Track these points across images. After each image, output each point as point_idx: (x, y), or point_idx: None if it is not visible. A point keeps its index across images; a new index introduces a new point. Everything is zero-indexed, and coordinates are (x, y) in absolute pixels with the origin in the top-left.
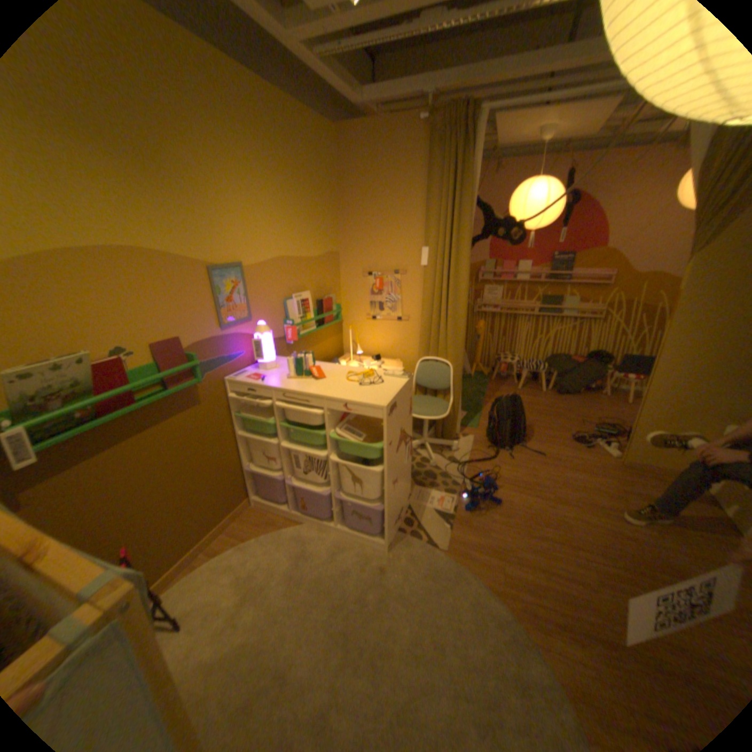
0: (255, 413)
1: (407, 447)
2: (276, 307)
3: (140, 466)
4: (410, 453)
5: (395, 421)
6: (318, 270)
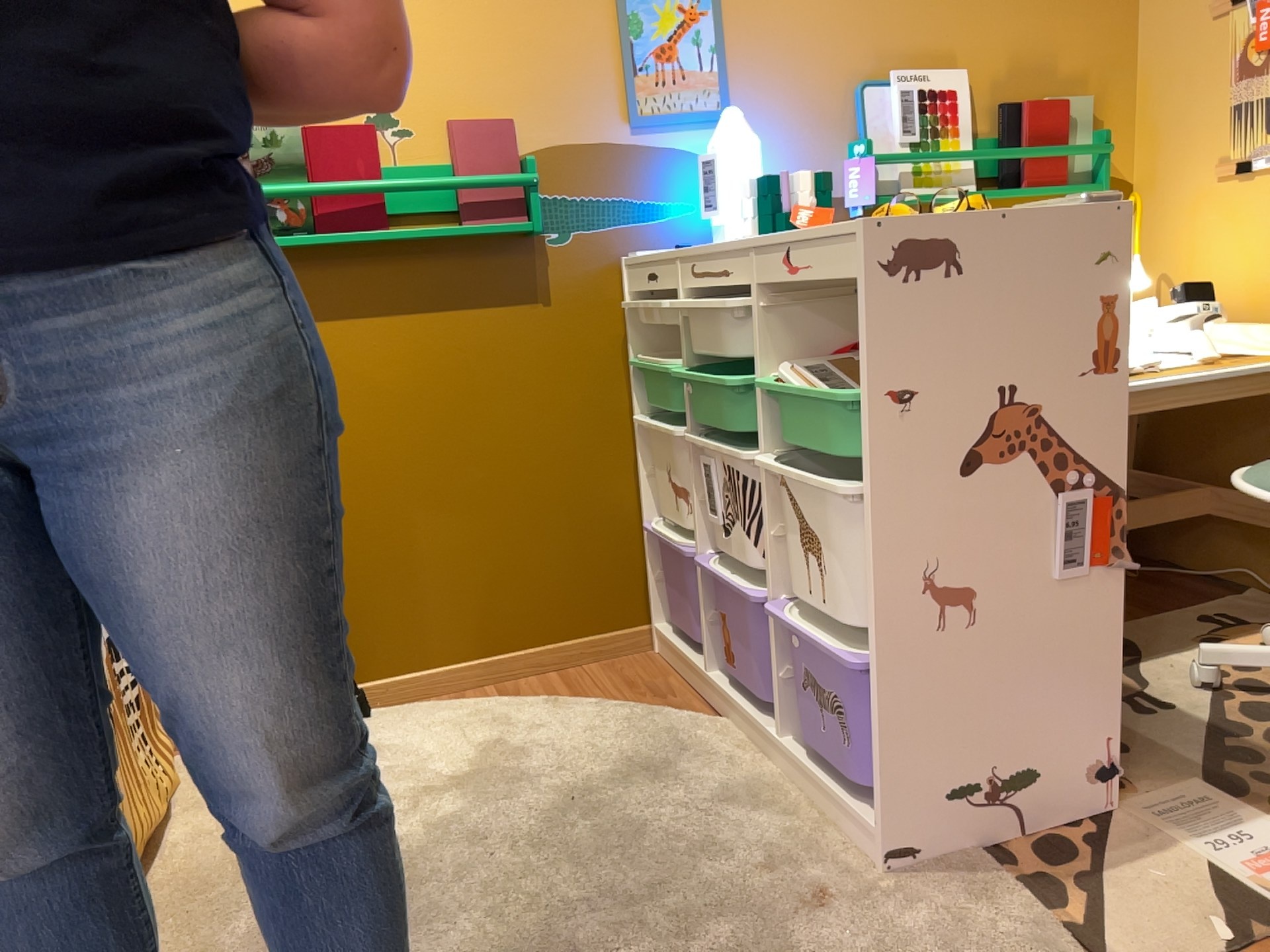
0: (672, 357)
1: (1061, 504)
2: (824, 101)
3: (391, 385)
4: (1092, 551)
5: (946, 326)
6: (1022, 10)
